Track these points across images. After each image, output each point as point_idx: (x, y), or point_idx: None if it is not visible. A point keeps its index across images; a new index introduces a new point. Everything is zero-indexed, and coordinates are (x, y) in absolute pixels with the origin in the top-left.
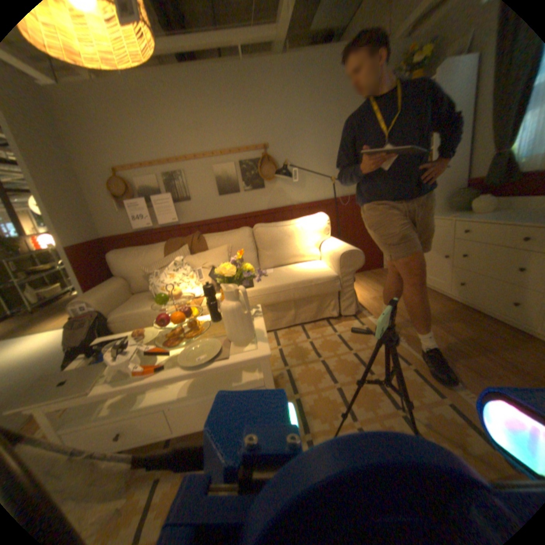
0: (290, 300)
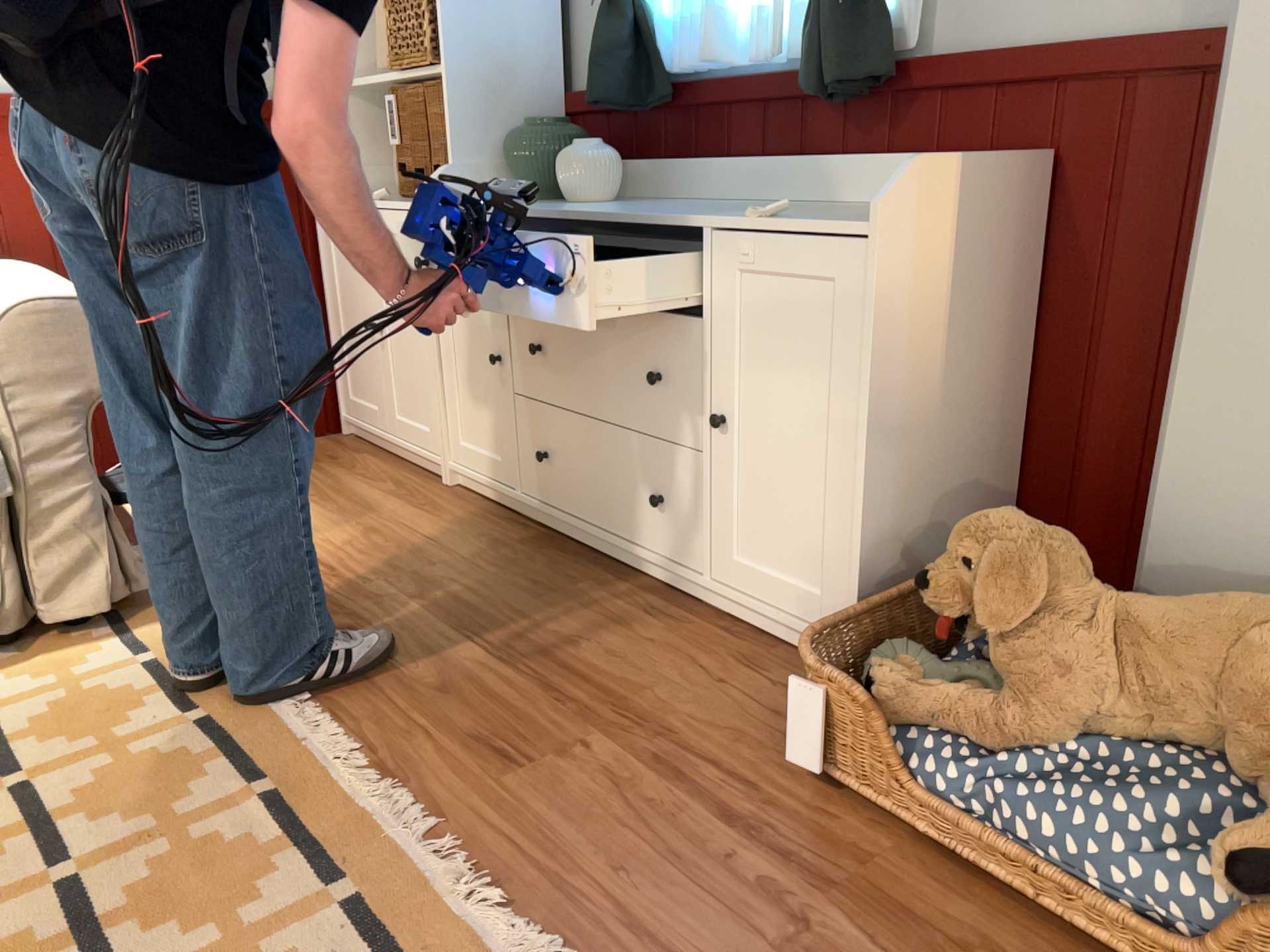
0: None
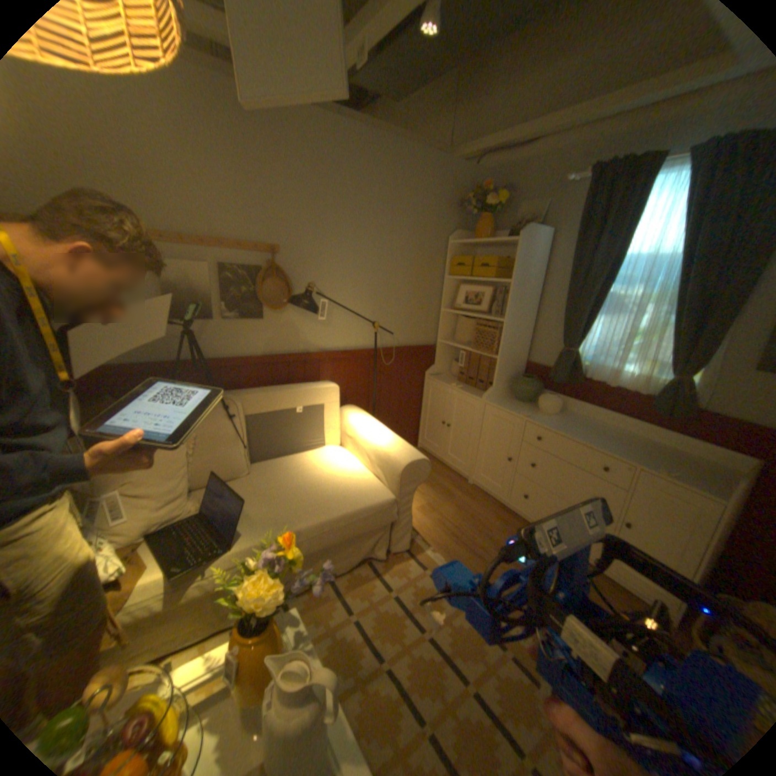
0: (322, 549)
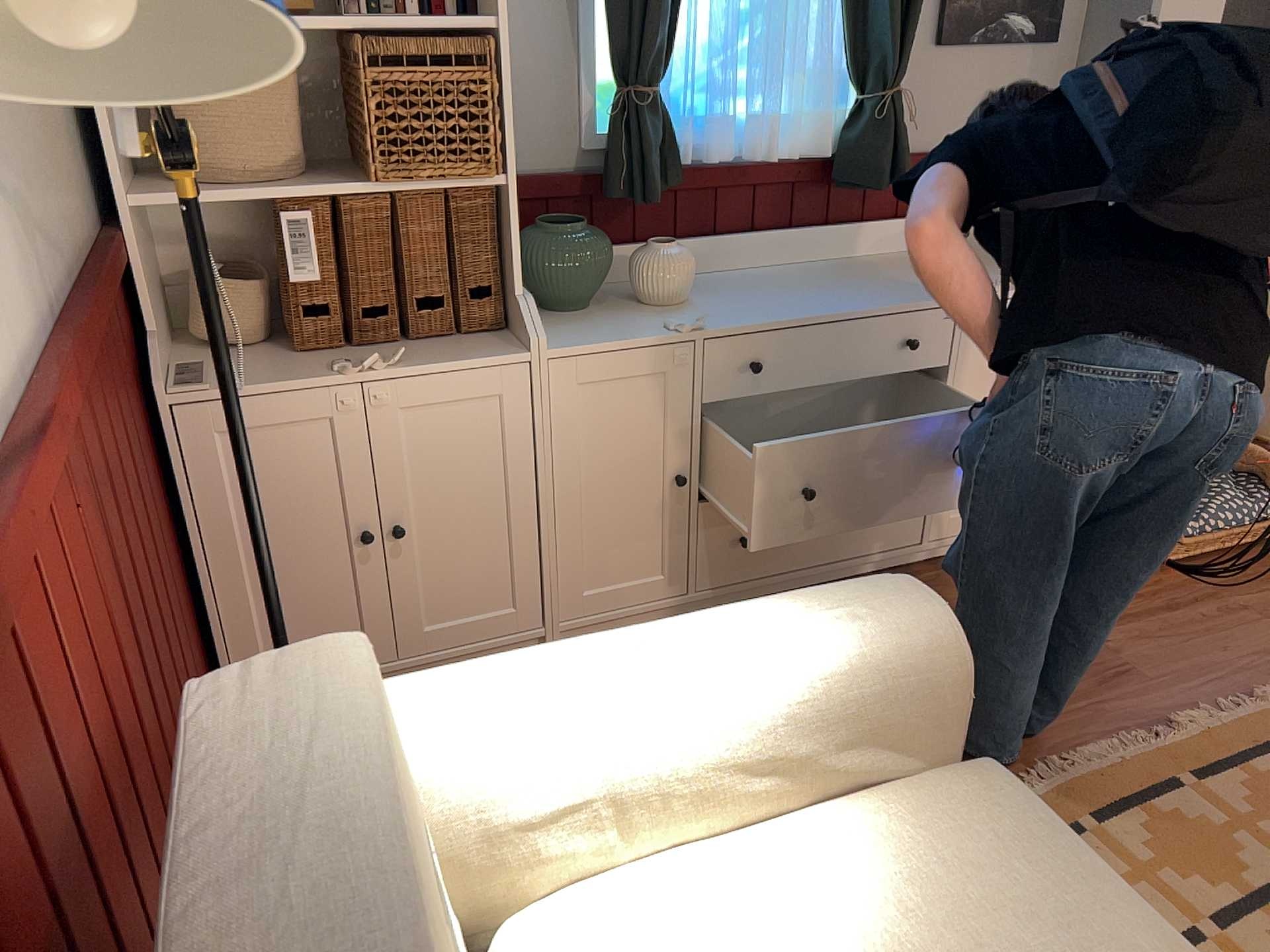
0: None
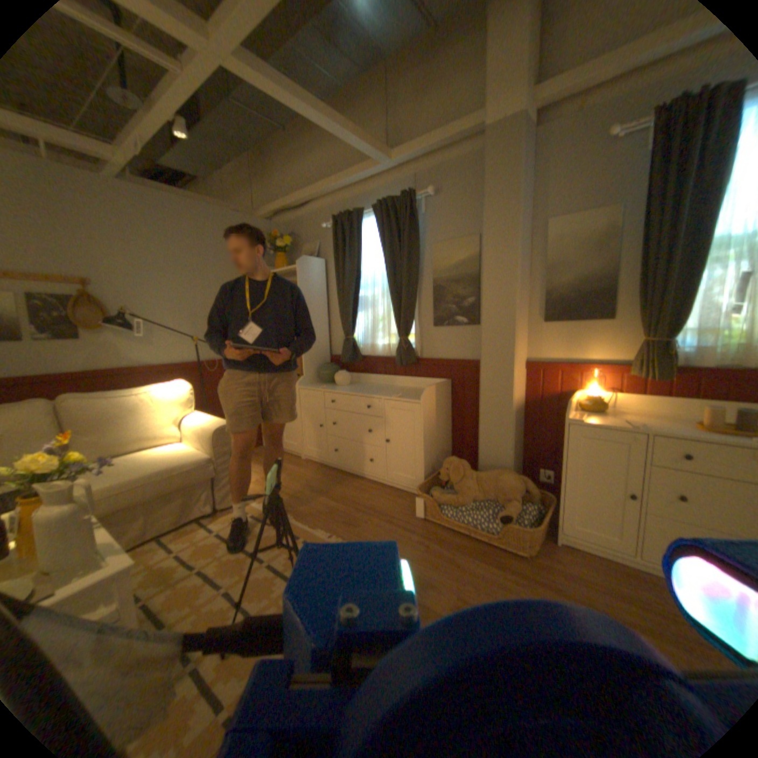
0: (136, 503)
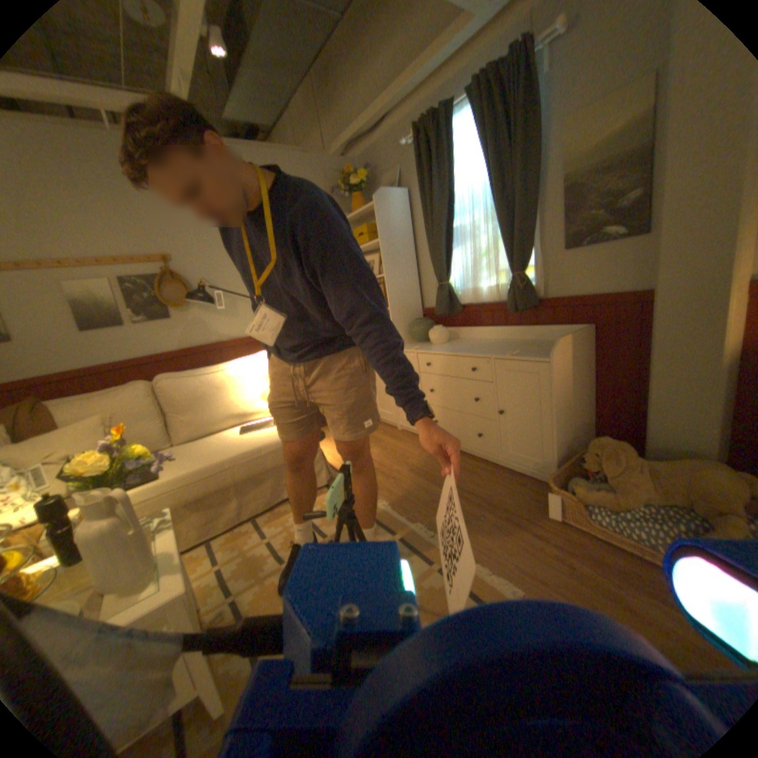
0: (227, 485)
